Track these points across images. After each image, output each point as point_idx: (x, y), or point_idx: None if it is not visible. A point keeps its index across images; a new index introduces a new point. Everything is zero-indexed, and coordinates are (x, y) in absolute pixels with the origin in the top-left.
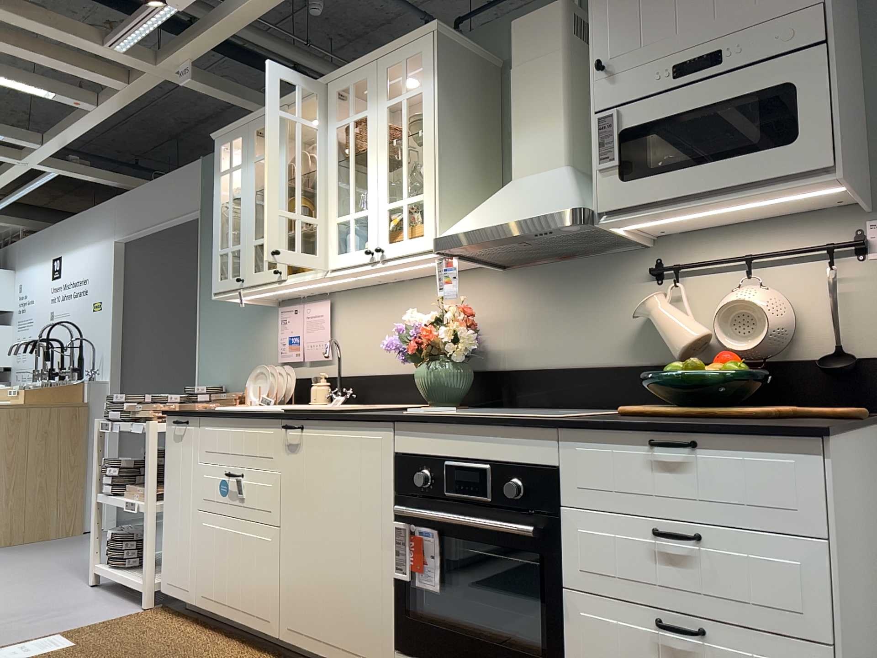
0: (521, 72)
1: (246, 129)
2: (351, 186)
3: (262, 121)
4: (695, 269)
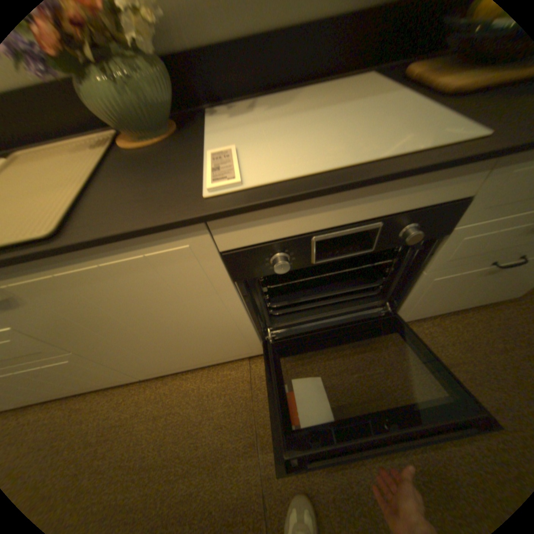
0: None
1: None
2: None
3: None
4: None
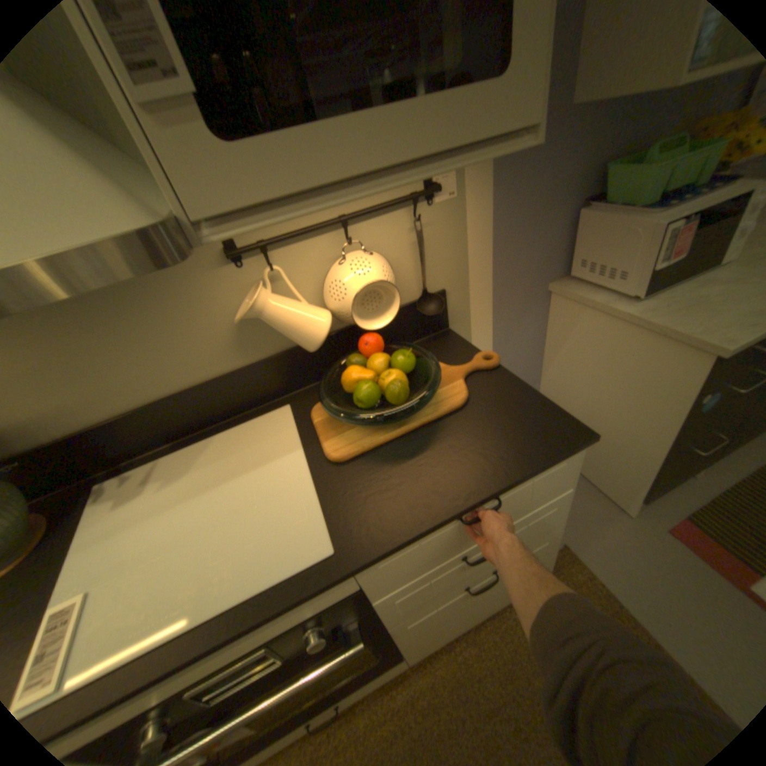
0: None
1: None
2: None
3: None
4: (280, 240)
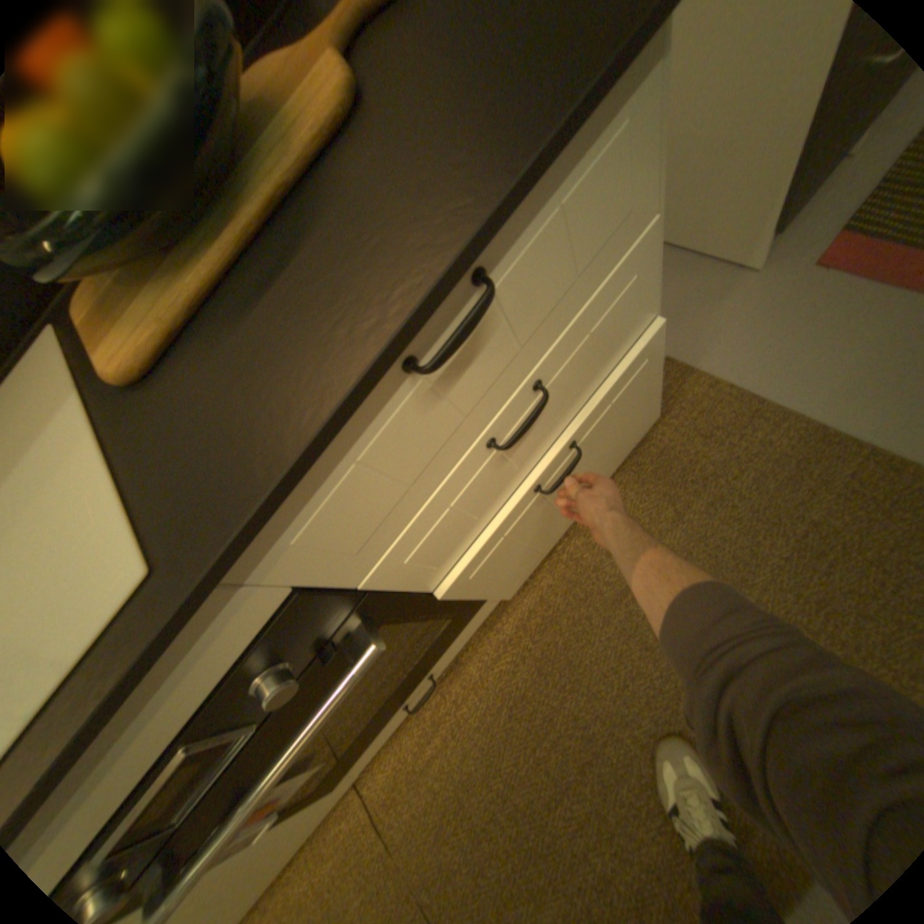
0: None
1: None
2: None
3: None
4: None
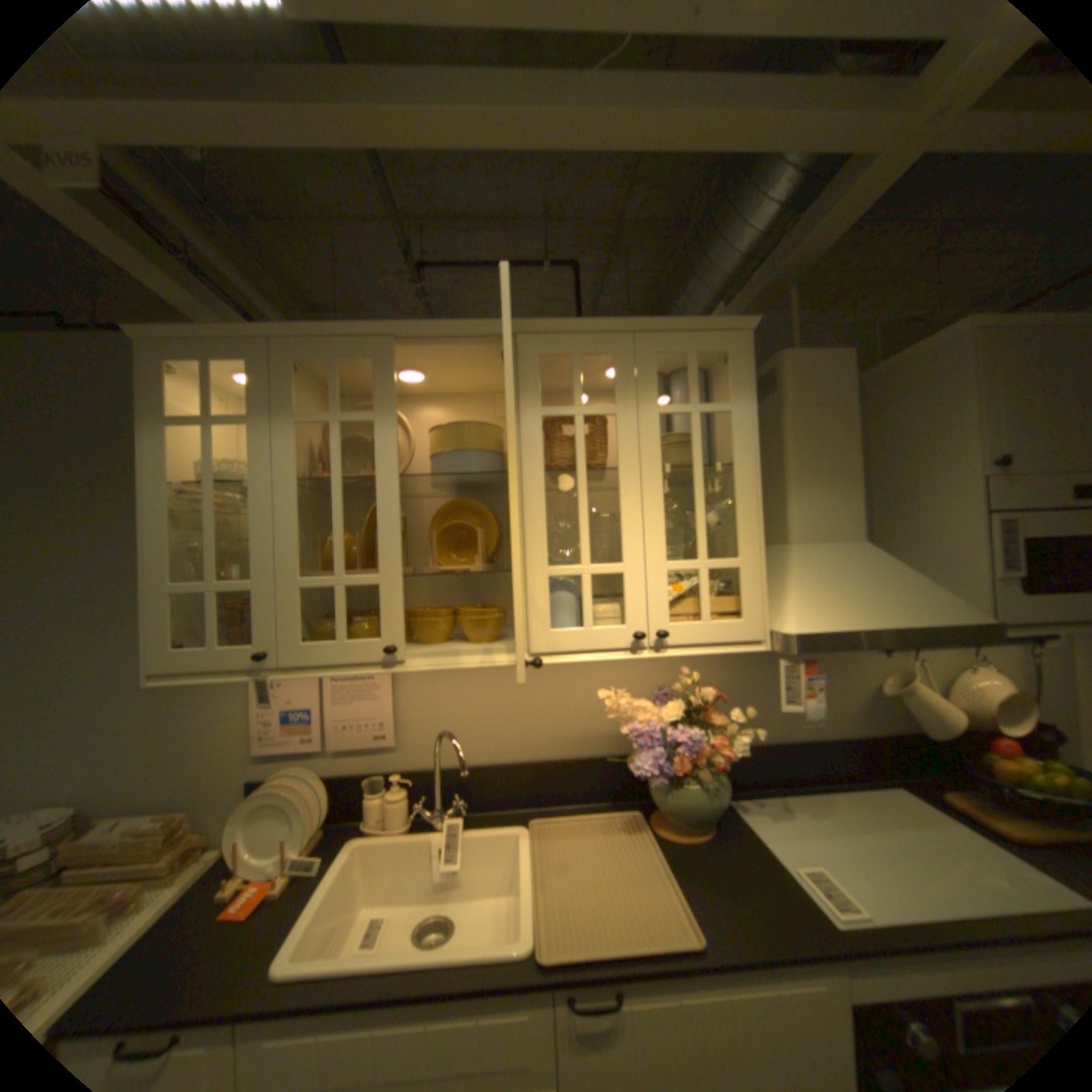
0: (808, 415)
1: (259, 346)
2: (580, 521)
3: (319, 345)
4: None
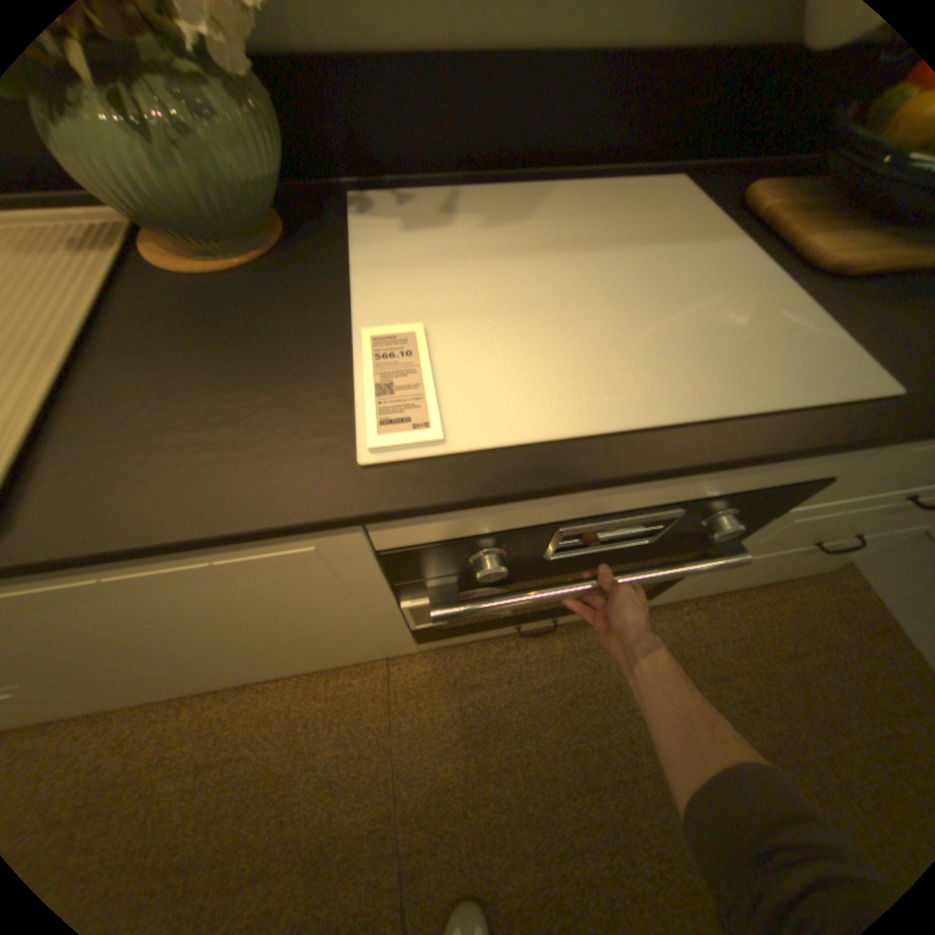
0: None
1: None
2: None
3: None
4: None
